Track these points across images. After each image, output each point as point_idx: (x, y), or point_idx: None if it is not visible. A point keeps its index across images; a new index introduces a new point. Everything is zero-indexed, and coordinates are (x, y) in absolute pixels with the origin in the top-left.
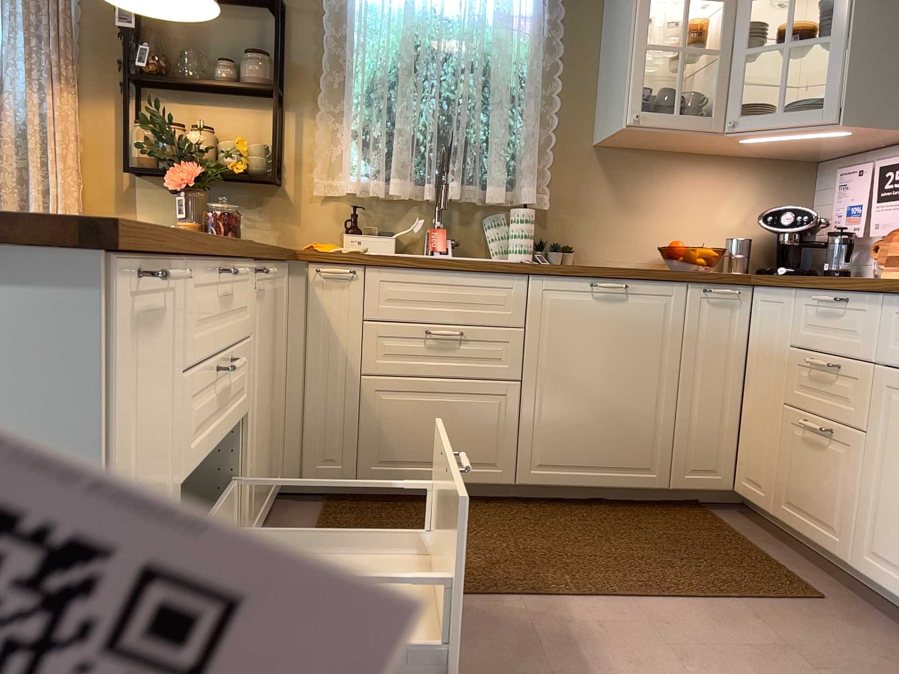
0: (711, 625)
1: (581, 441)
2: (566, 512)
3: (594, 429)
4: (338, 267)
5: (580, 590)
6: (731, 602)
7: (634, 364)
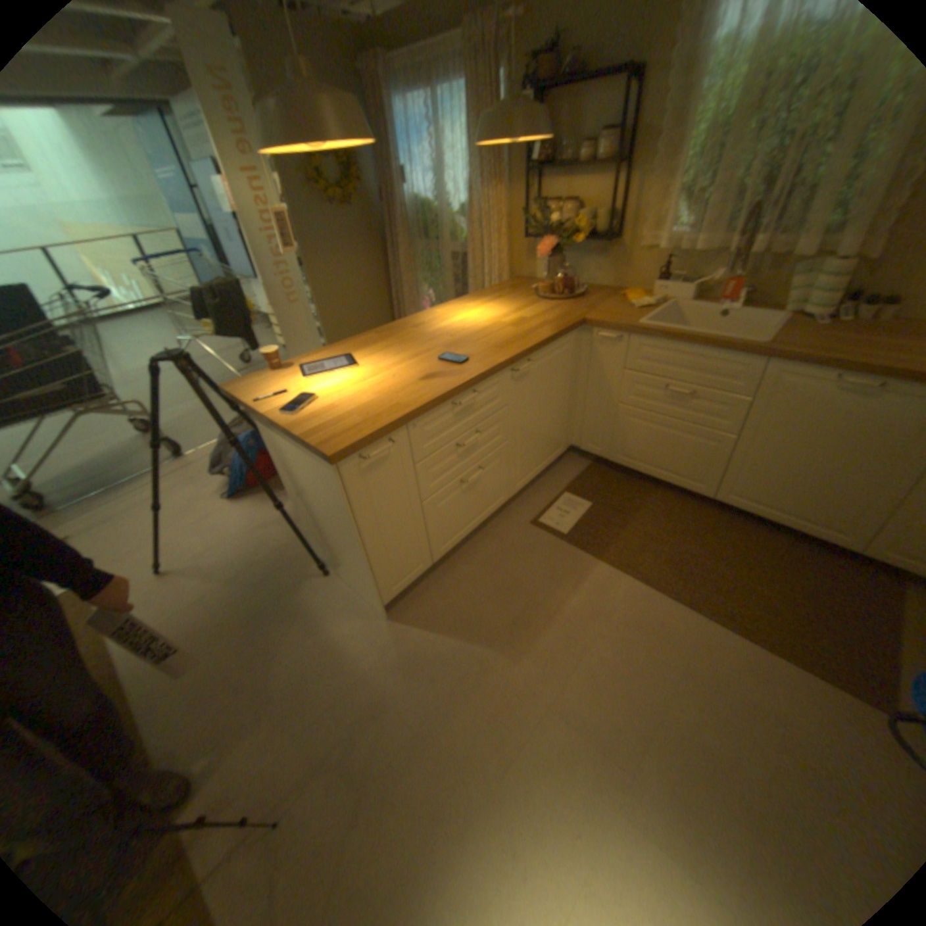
0: (748, 671)
1: (780, 492)
2: (747, 531)
3: (797, 488)
4: (612, 332)
5: (681, 596)
6: (792, 667)
7: (863, 454)
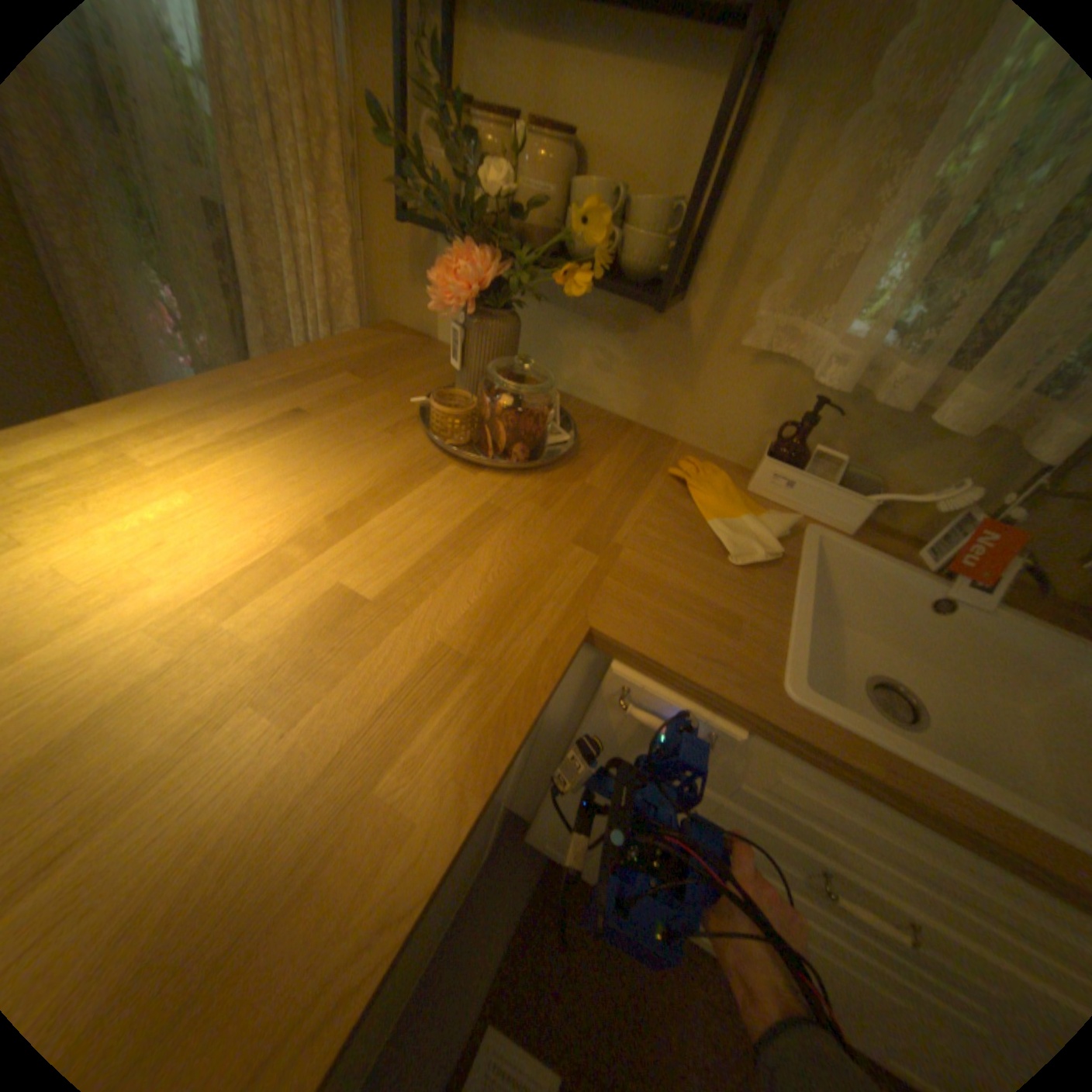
0: None
1: None
2: None
3: None
4: (688, 698)
5: None
6: None
7: None
